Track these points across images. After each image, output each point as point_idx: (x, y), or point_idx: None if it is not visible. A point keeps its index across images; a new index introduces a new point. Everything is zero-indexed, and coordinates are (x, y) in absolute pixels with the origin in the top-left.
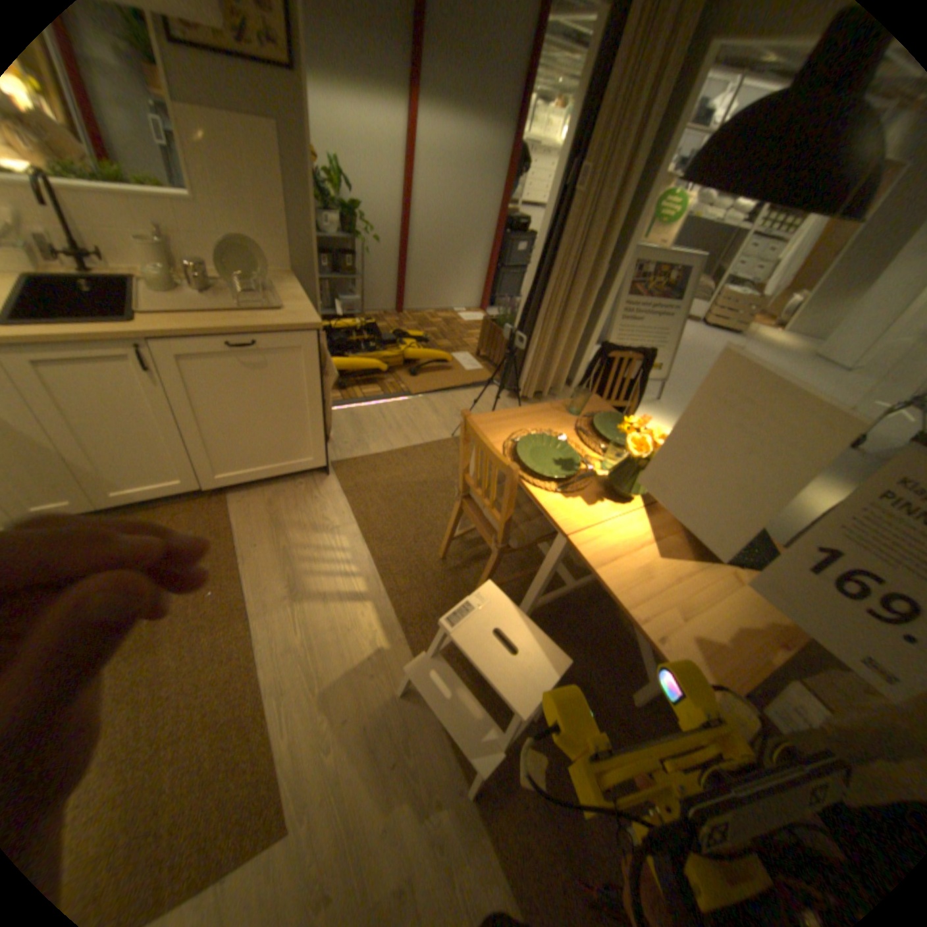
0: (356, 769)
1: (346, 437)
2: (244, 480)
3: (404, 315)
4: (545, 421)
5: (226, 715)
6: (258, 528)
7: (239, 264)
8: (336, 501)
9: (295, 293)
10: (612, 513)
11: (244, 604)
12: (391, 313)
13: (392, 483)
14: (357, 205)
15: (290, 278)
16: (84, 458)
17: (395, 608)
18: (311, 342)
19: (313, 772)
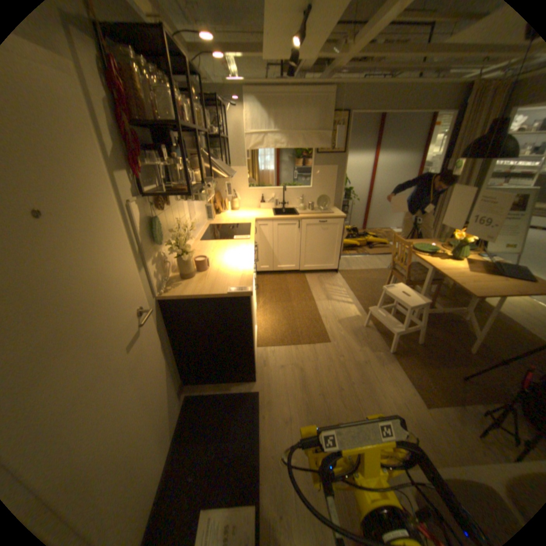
0: (351, 337)
1: (343, 264)
2: (311, 269)
3: (366, 230)
4: (427, 242)
5: (311, 317)
6: (315, 282)
7: (319, 204)
8: (340, 280)
9: (335, 211)
10: (451, 261)
11: (313, 297)
12: (360, 229)
13: (362, 278)
14: (351, 189)
15: (333, 208)
16: (277, 253)
17: (363, 307)
18: (339, 224)
19: (337, 334)
